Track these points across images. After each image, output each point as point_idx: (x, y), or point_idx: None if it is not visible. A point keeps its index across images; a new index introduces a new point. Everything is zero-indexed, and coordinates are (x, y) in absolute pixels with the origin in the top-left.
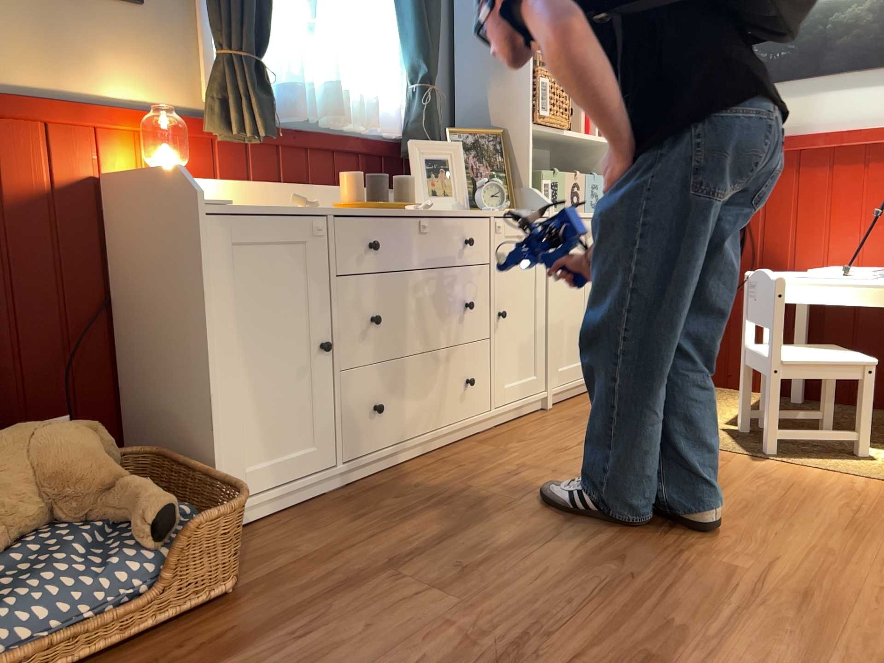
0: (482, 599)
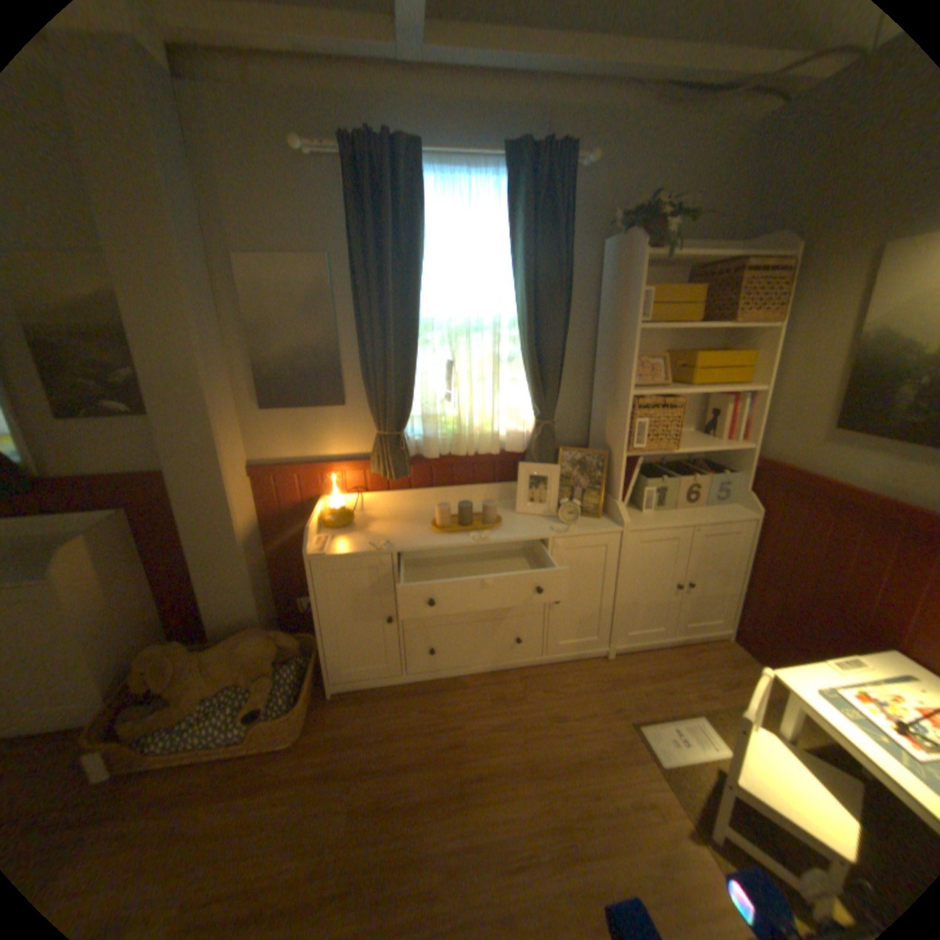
0: (355, 844)
